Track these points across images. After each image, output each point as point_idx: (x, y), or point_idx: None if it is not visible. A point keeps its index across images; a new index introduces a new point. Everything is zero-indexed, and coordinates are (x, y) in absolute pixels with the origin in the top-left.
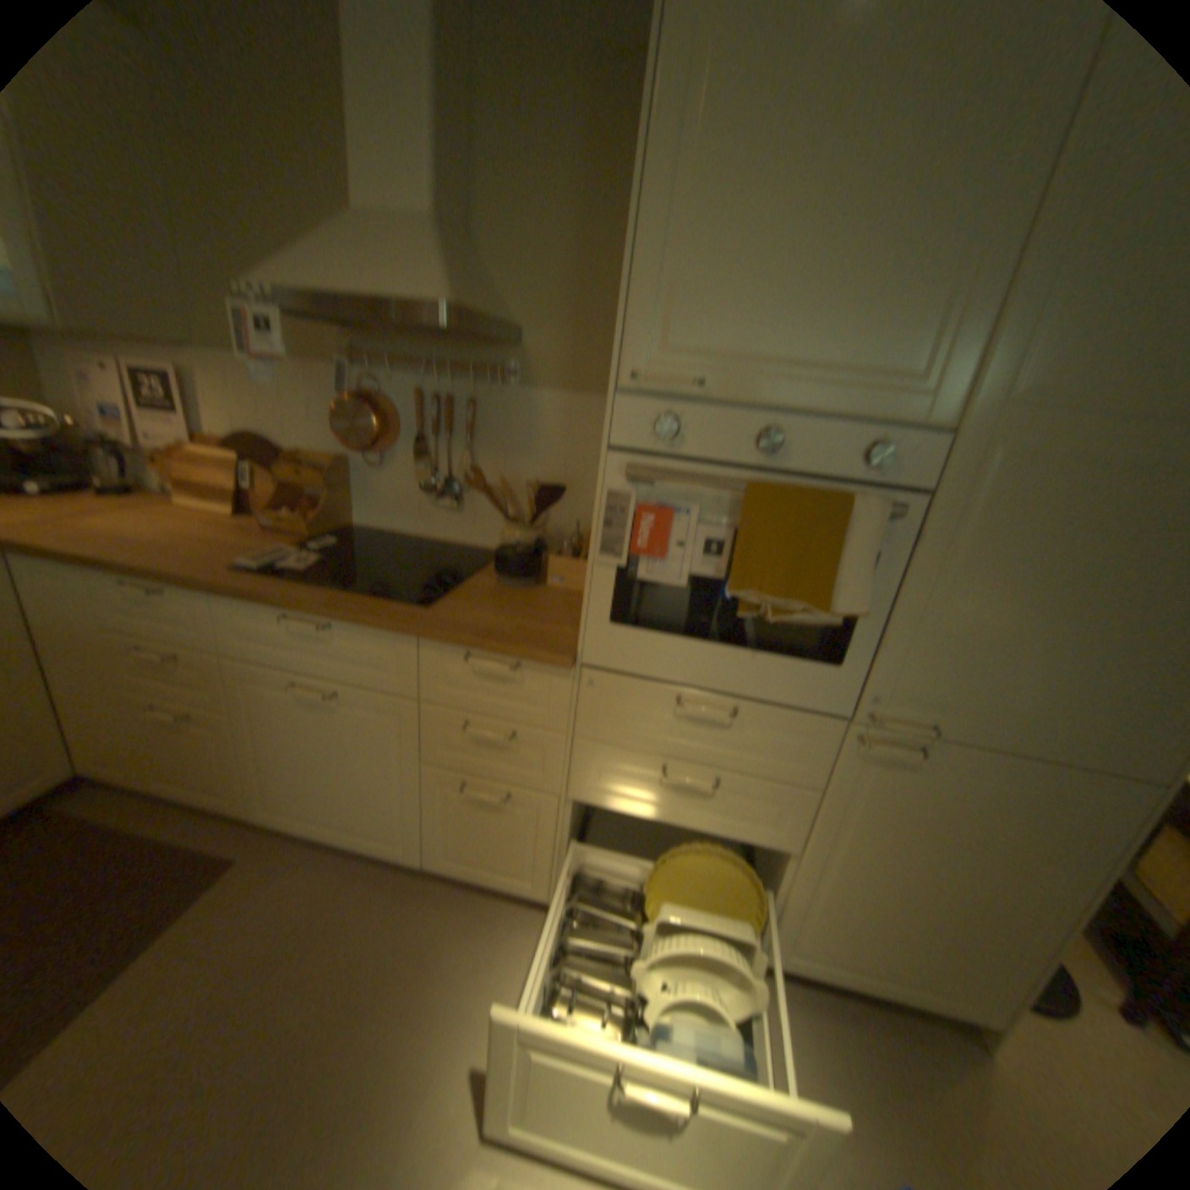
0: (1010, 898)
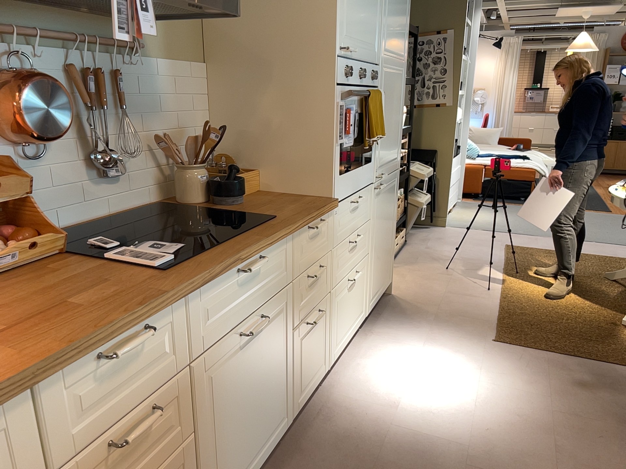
0: (390, 228)
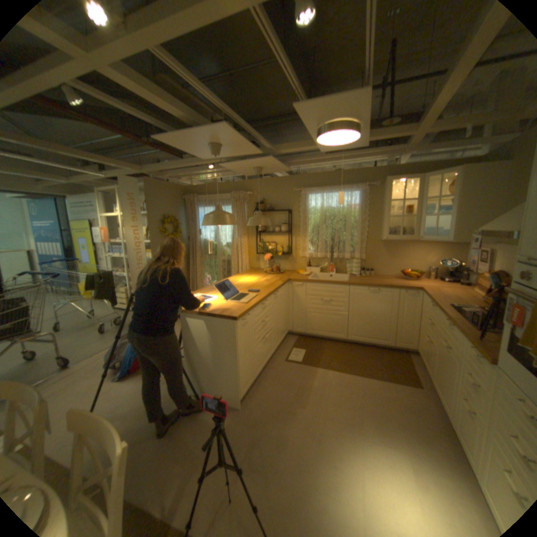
0: None
